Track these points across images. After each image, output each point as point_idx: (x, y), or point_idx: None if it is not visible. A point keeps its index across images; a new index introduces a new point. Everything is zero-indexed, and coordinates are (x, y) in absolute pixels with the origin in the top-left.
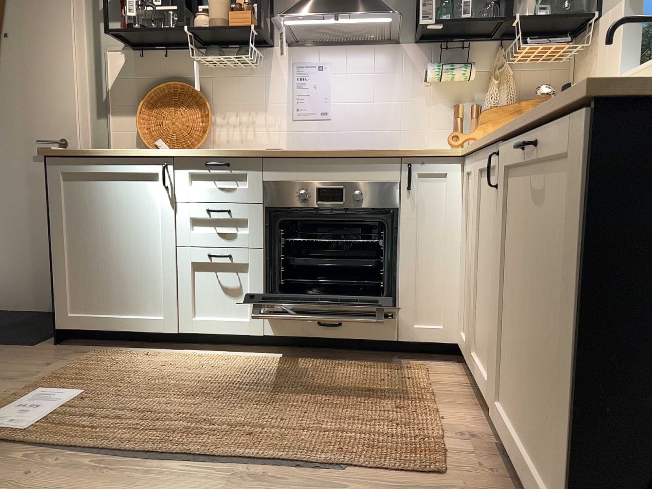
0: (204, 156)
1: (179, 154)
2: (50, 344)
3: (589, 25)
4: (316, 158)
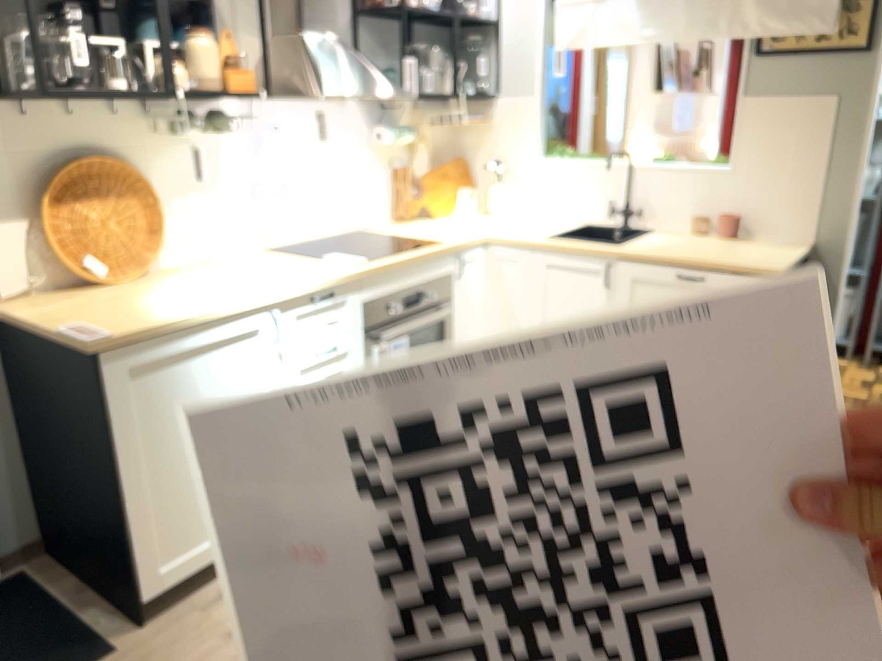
0: (311, 291)
1: (287, 295)
2: (126, 635)
3: (485, 98)
4: (402, 266)
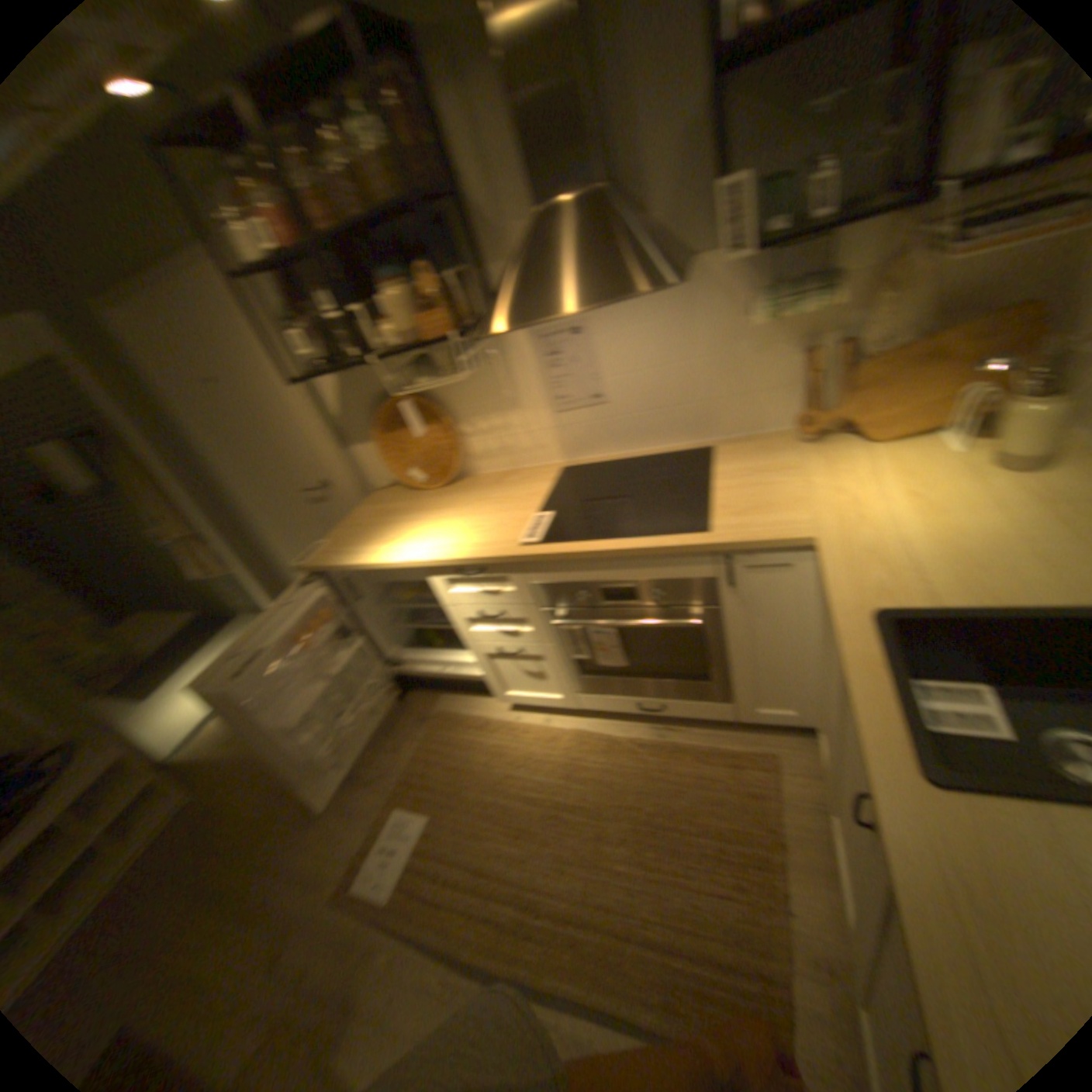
0: (447, 565)
1: (419, 565)
2: (391, 700)
3: None
4: (583, 558)
